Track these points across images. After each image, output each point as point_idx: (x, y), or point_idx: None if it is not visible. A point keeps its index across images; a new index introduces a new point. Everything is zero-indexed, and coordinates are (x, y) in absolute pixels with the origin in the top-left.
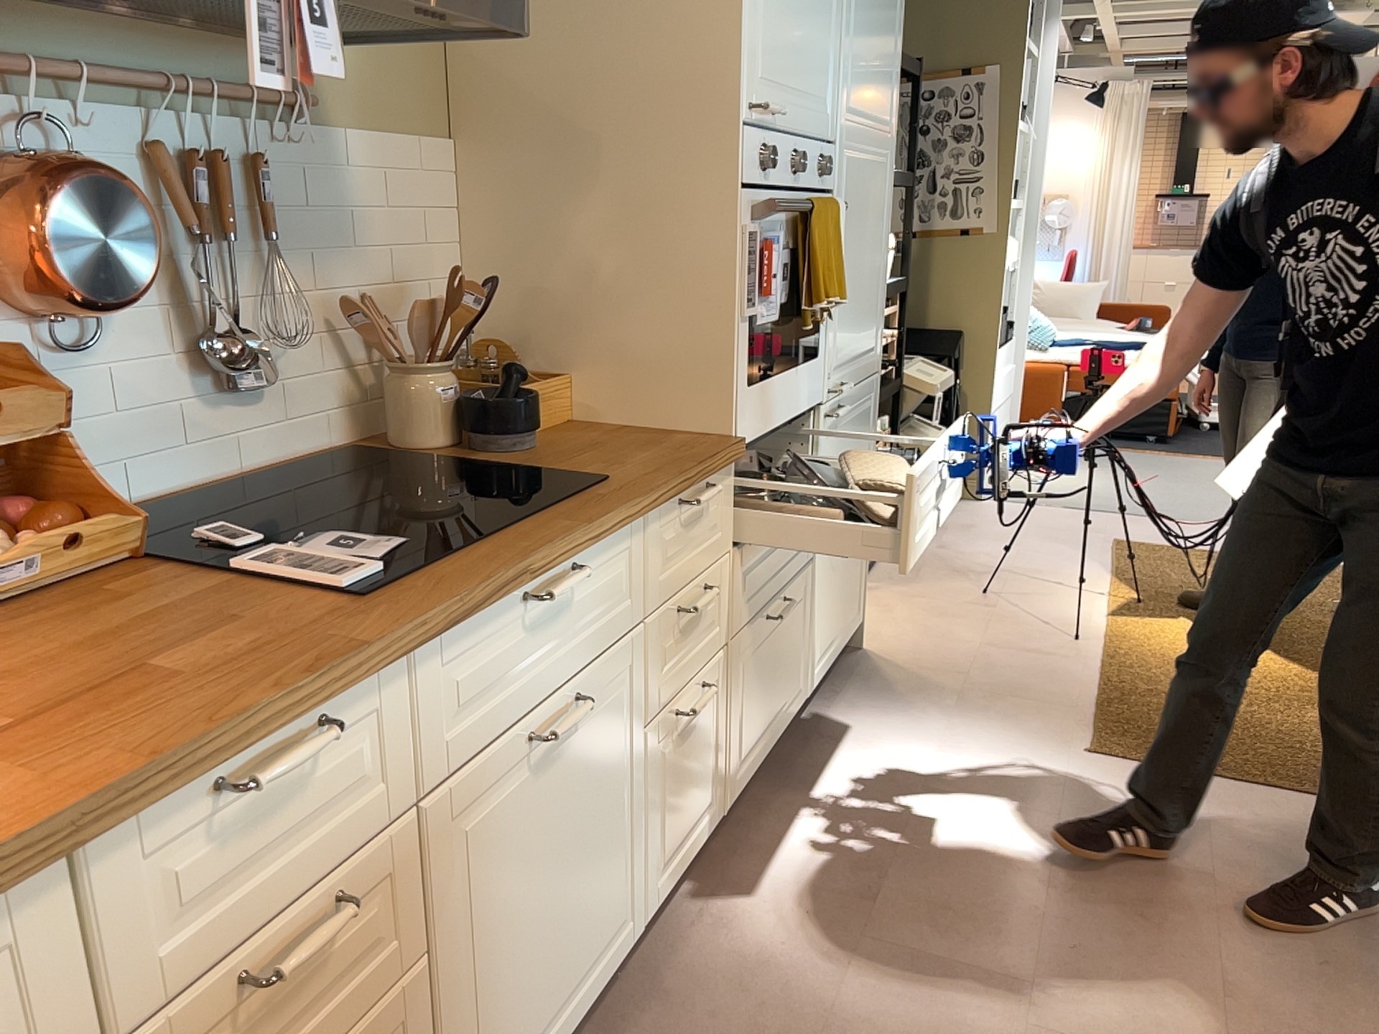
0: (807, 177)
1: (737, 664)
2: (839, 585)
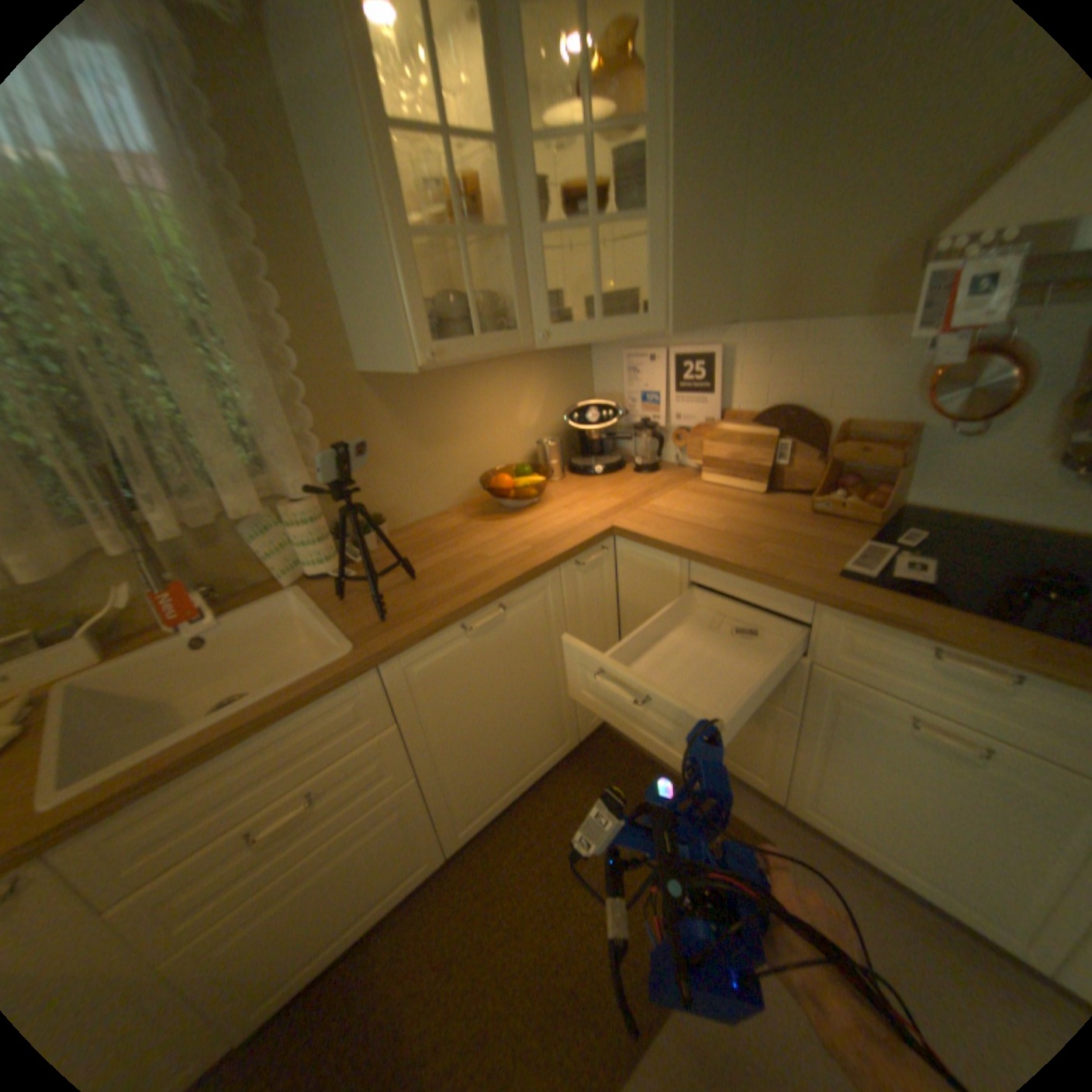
0: None
1: None
2: None
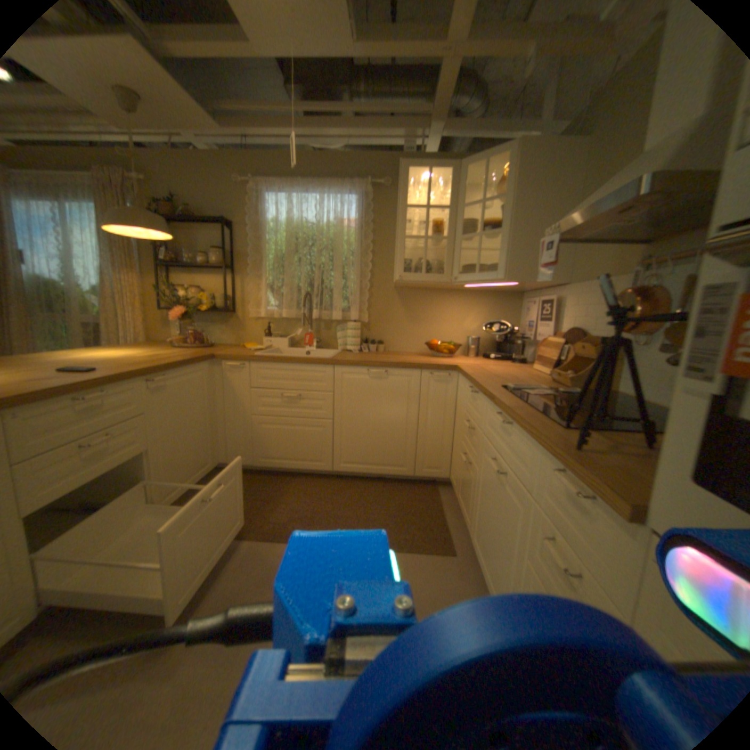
0: None
1: None
2: None
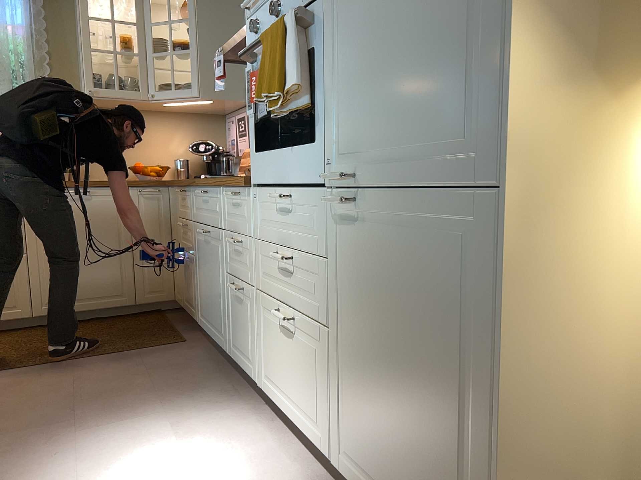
0: (292, 3)
1: (262, 312)
2: (391, 440)
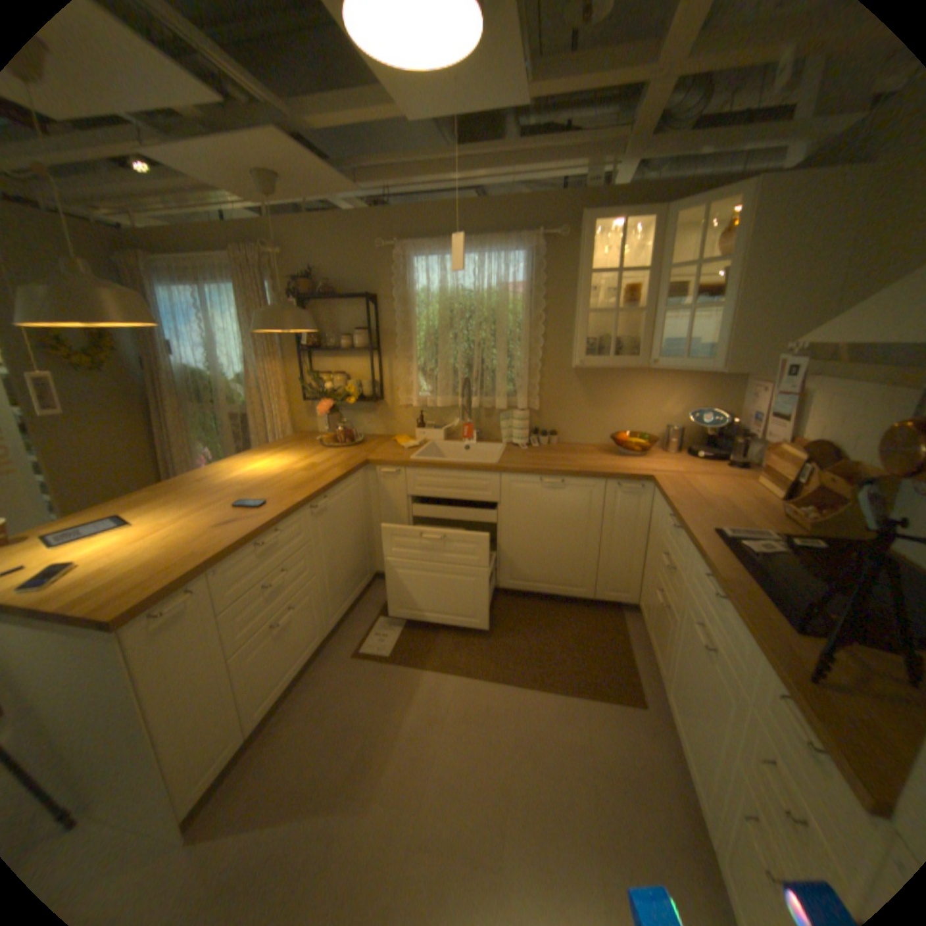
0: None
1: None
2: None
